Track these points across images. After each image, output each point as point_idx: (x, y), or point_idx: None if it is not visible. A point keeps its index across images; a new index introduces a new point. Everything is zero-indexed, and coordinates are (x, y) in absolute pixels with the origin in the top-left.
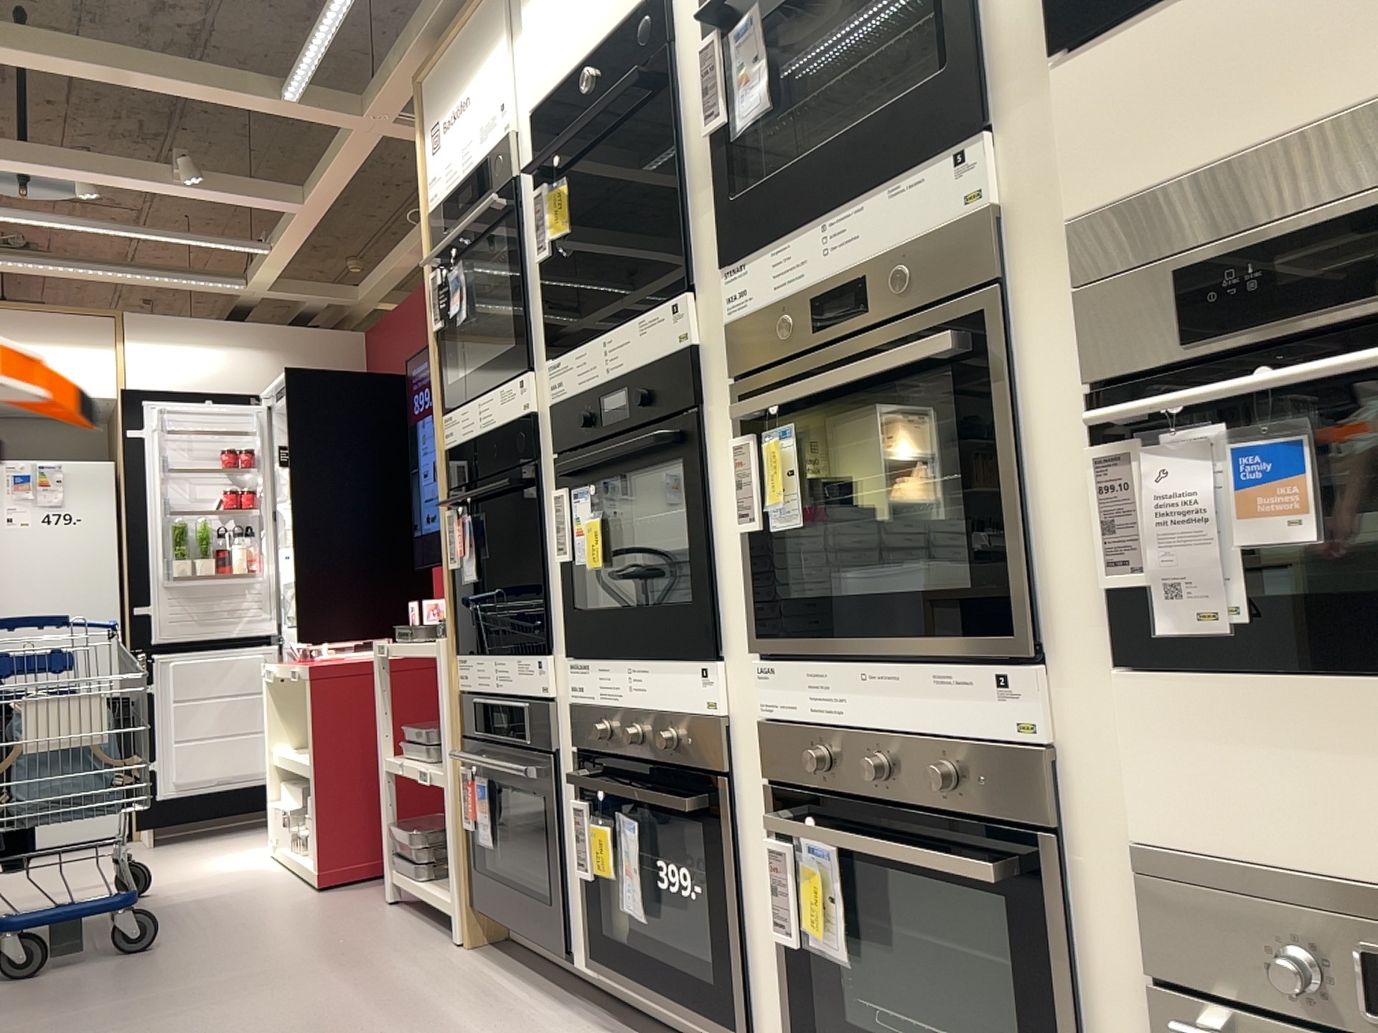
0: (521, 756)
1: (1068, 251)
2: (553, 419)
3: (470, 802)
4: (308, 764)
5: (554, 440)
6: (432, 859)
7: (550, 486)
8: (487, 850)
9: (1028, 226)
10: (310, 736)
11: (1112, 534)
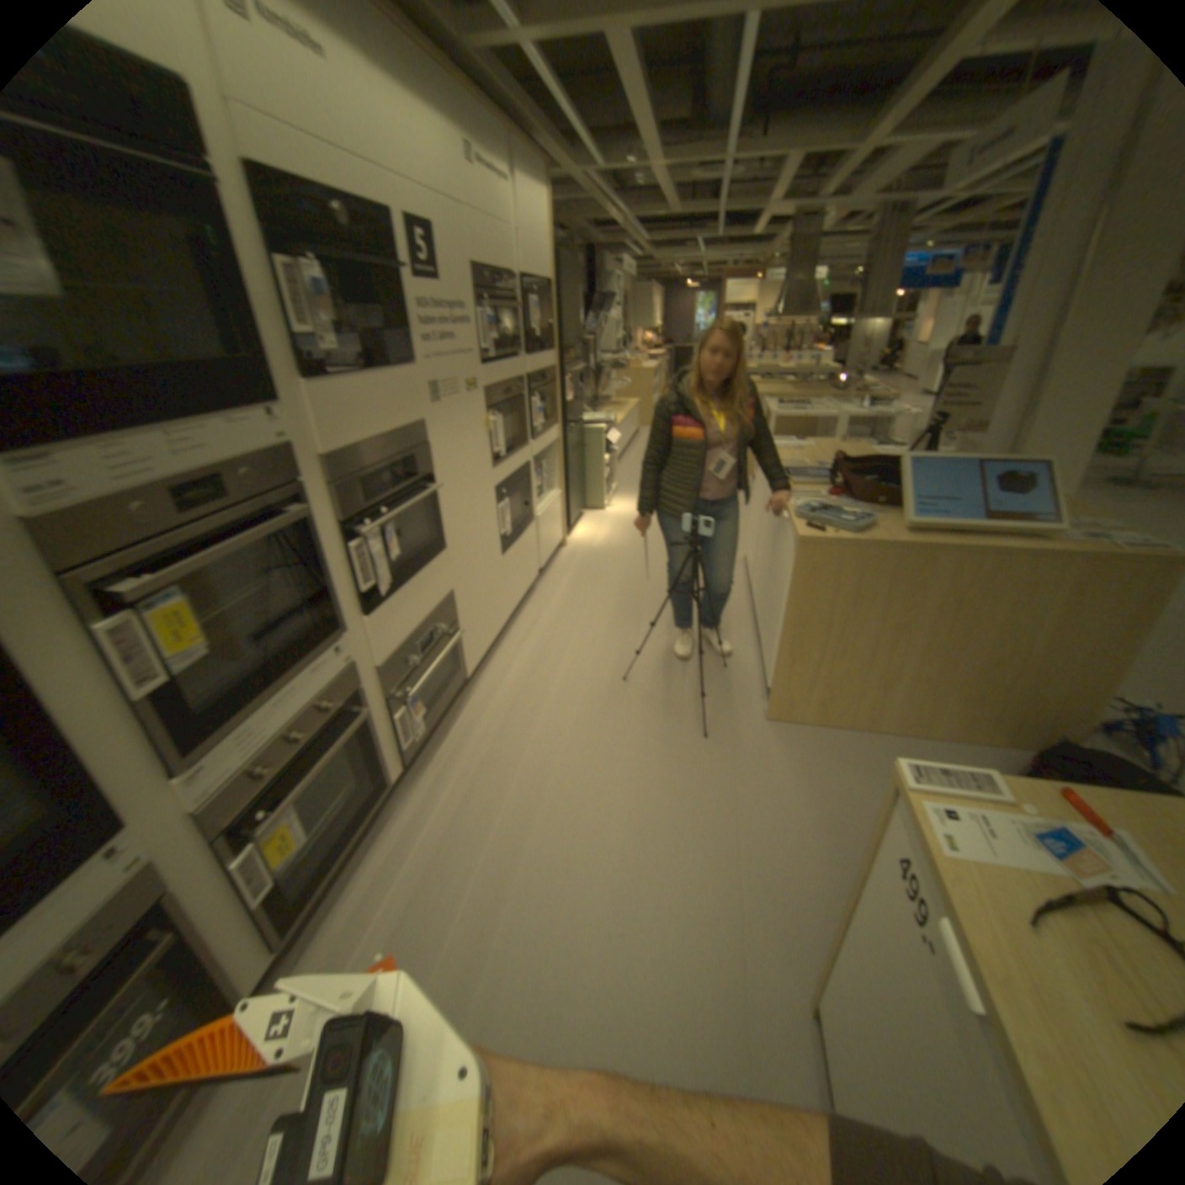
0: None
1: (320, 470)
2: None
3: None
4: None
5: None
6: None
7: None
8: None
9: (303, 457)
10: None
11: (363, 576)
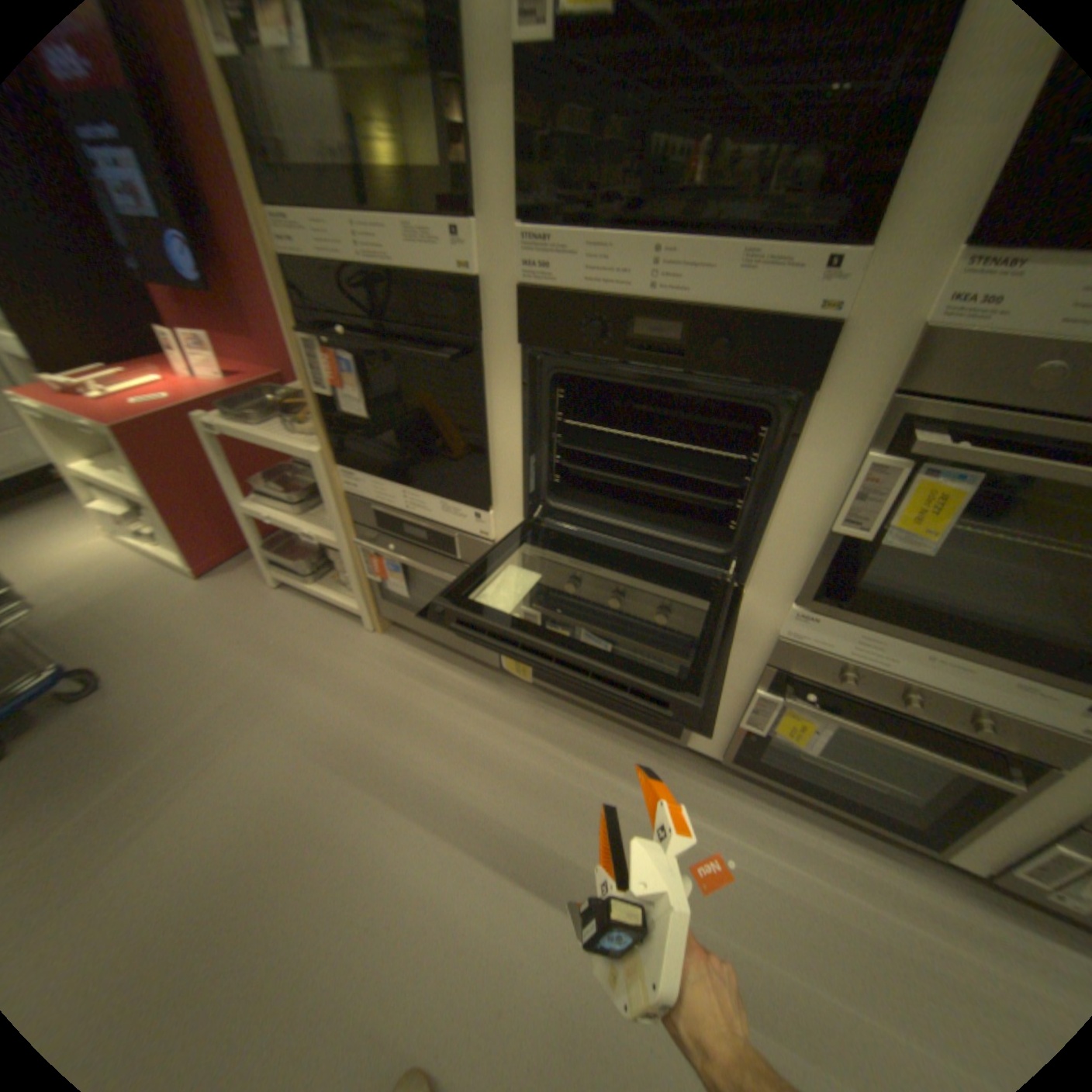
0: (448, 560)
1: None
2: (527, 306)
3: (378, 568)
4: (140, 495)
5: (527, 331)
6: (314, 569)
7: (505, 372)
8: (393, 589)
9: None
10: (128, 470)
11: None
